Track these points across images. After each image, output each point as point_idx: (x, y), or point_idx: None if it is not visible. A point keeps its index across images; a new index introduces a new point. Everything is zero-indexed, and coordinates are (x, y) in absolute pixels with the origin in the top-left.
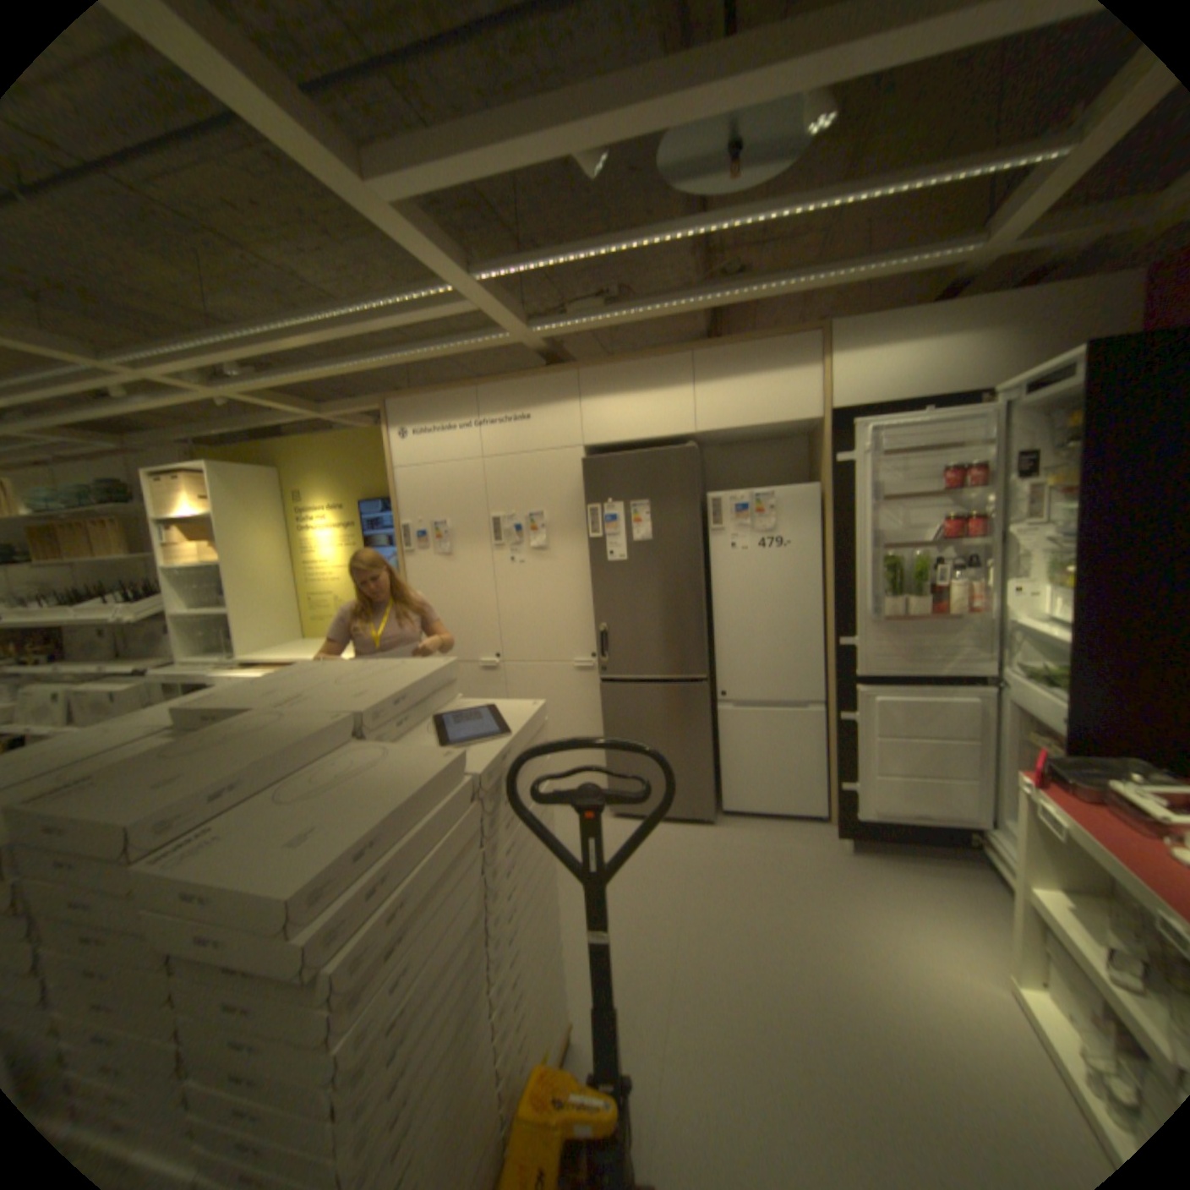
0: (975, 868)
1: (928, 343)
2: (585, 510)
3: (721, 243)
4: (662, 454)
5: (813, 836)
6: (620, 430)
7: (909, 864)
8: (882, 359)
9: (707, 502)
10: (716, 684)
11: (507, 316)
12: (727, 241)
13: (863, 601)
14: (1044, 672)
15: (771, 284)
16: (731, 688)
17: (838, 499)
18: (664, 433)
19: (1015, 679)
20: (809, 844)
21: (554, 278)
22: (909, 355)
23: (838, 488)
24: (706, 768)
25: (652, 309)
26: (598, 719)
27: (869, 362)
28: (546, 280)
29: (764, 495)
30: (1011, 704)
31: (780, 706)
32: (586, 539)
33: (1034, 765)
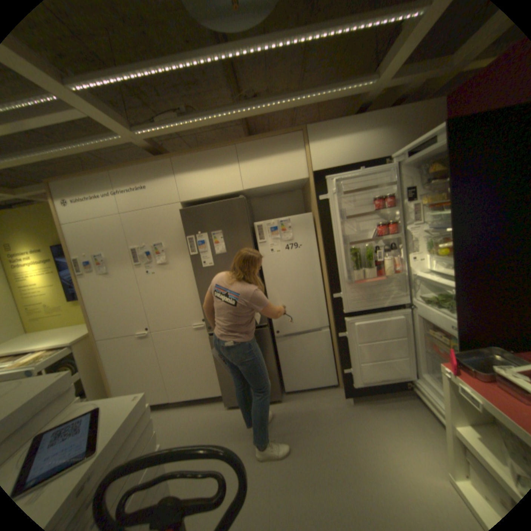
0: (410, 399)
1: (355, 135)
2: (186, 239)
3: (242, 82)
4: (225, 203)
5: (332, 397)
6: (200, 191)
7: (380, 404)
8: (333, 144)
9: (255, 227)
10: (272, 325)
11: (111, 121)
12: (245, 81)
13: (342, 273)
14: (434, 300)
15: (272, 102)
16: (280, 326)
17: (322, 220)
18: (225, 191)
19: (419, 303)
20: (331, 403)
21: (147, 103)
22: (346, 142)
23: (321, 214)
24: (273, 372)
25: (207, 118)
26: (211, 355)
27: (328, 147)
28: (142, 104)
29: (284, 221)
30: (418, 316)
31: (307, 331)
32: (189, 255)
33: (431, 345)
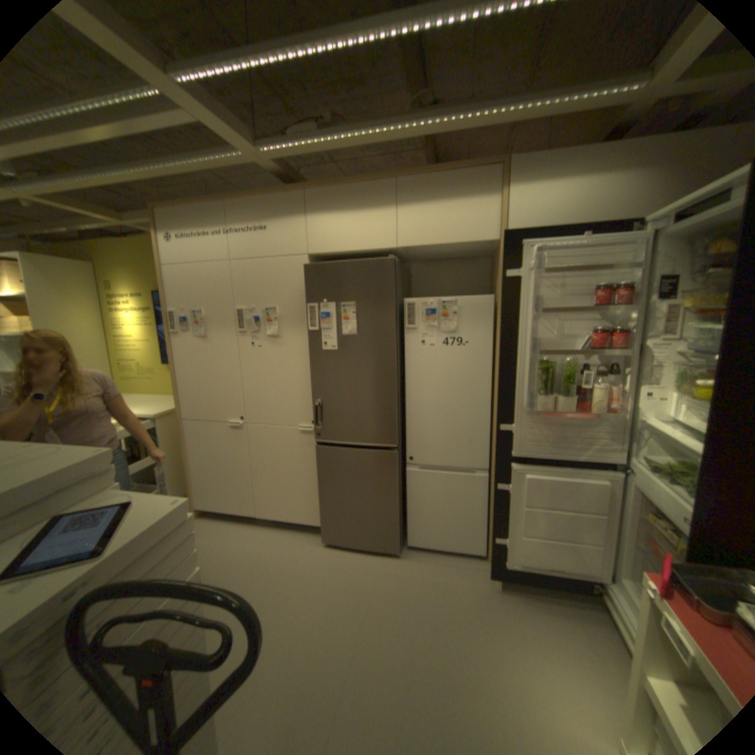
0: (595, 609)
1: (590, 178)
2: (308, 307)
3: (422, 81)
4: (367, 263)
5: (473, 572)
6: (337, 242)
7: (544, 602)
8: (550, 190)
9: (405, 305)
10: (407, 449)
11: (228, 130)
12: (427, 79)
13: (520, 396)
14: (667, 468)
15: (458, 114)
16: (417, 454)
17: (507, 308)
18: (371, 246)
19: (641, 468)
20: (469, 579)
21: (283, 108)
22: (573, 188)
23: (508, 299)
24: (394, 515)
25: (358, 134)
26: (317, 471)
27: (540, 193)
28: (277, 109)
29: (449, 302)
30: (635, 488)
31: (454, 470)
32: (309, 330)
33: (649, 537)
